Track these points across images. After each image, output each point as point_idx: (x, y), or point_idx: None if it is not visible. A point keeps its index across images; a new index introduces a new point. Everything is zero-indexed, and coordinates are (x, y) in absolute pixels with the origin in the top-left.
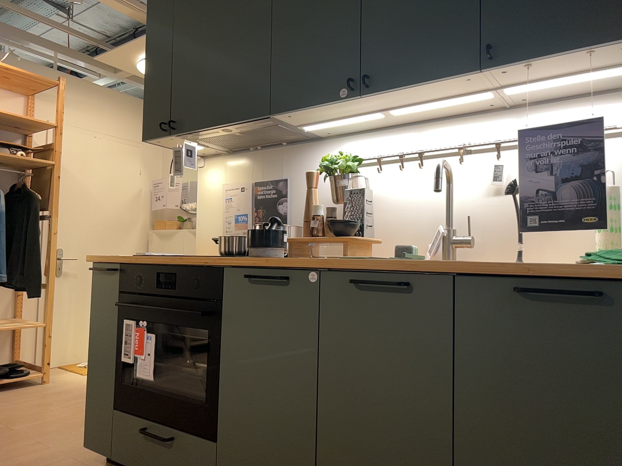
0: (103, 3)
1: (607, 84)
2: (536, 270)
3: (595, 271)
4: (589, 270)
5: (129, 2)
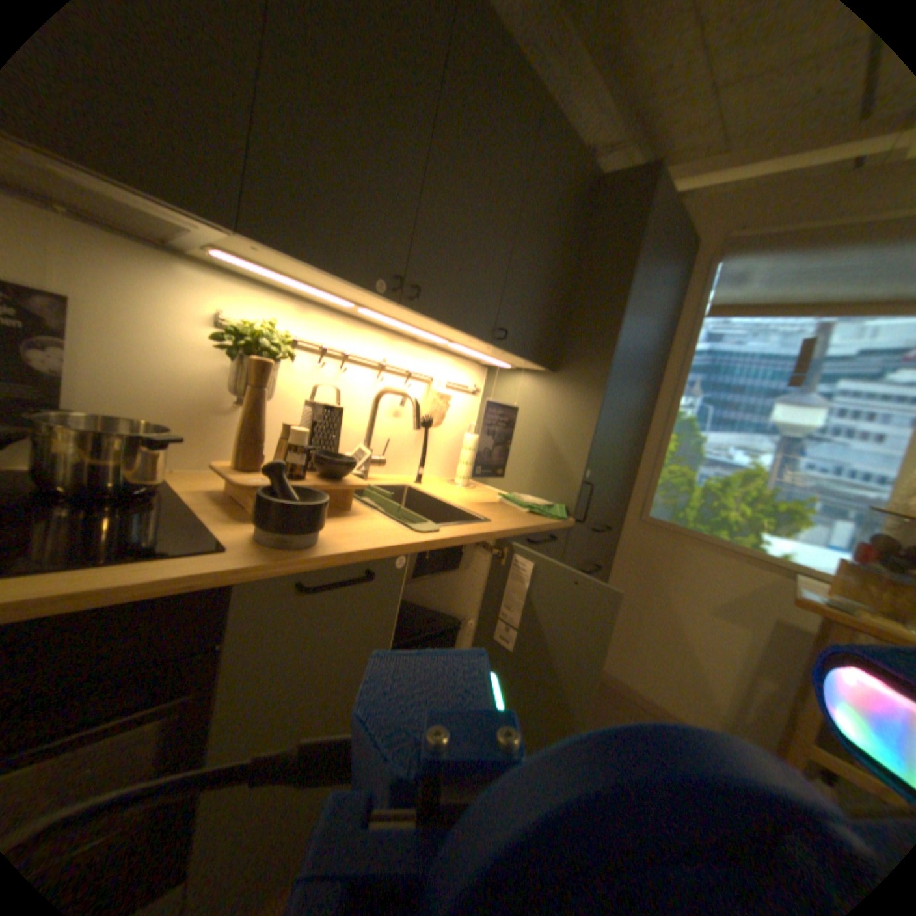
0: None
1: (472, 354)
2: (538, 527)
3: (548, 522)
4: (553, 524)
5: None
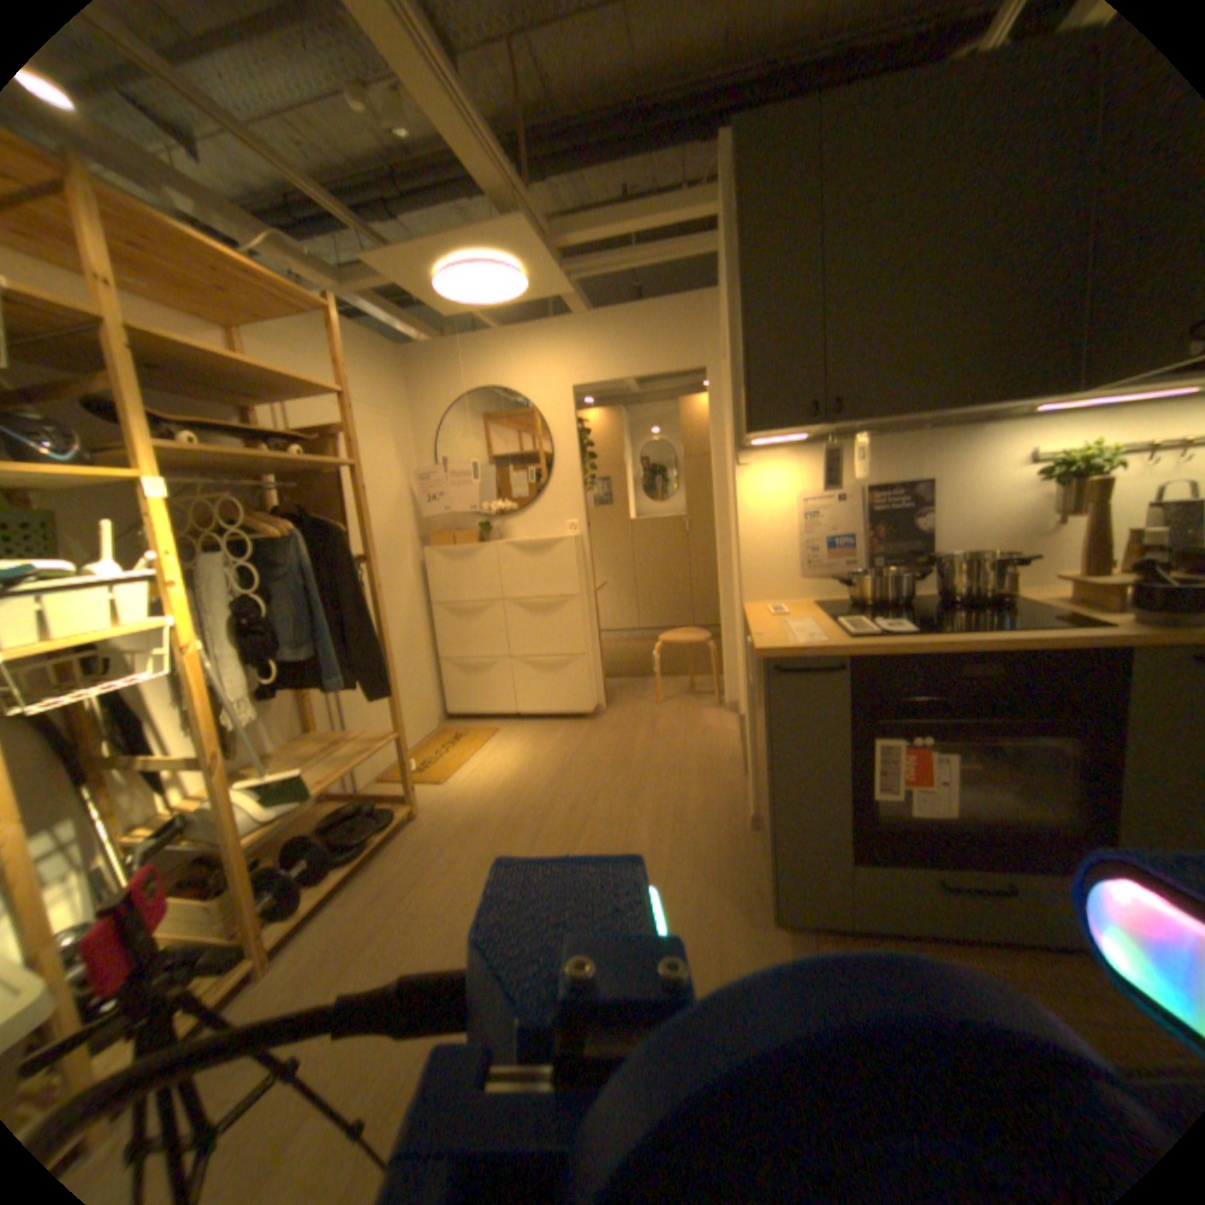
0: (448, 131)
1: None
2: None
3: None
4: None
5: (491, 137)
